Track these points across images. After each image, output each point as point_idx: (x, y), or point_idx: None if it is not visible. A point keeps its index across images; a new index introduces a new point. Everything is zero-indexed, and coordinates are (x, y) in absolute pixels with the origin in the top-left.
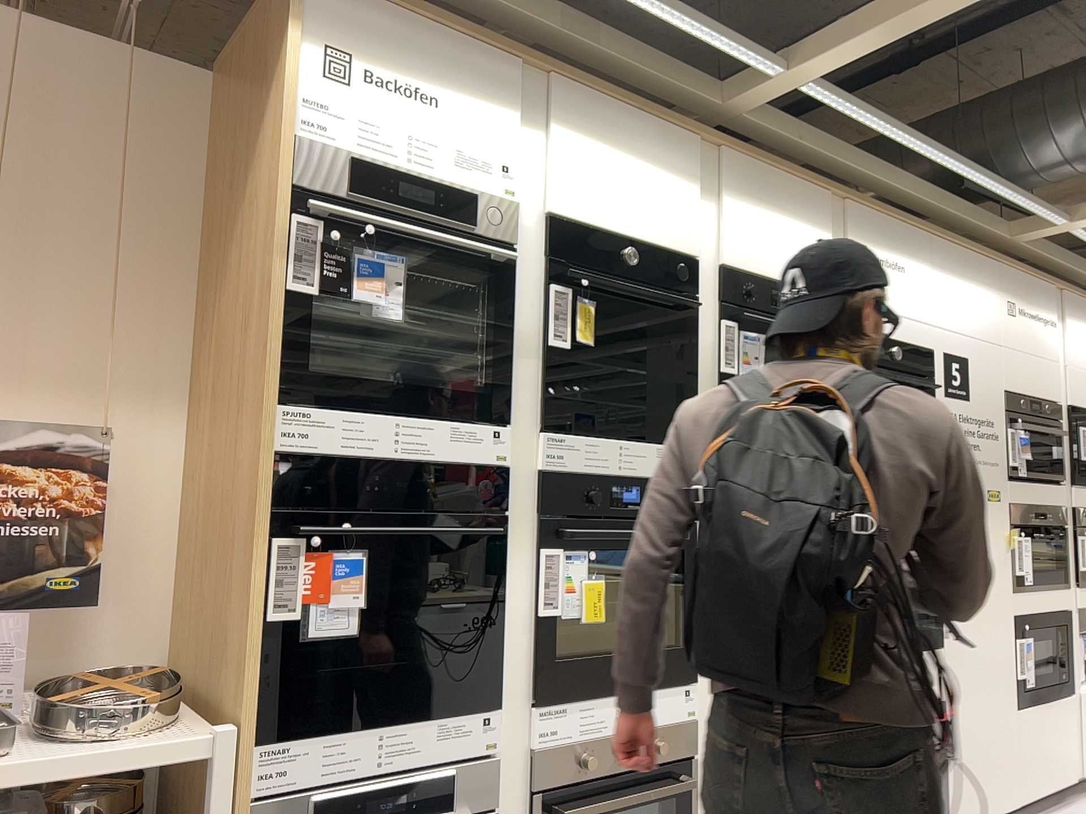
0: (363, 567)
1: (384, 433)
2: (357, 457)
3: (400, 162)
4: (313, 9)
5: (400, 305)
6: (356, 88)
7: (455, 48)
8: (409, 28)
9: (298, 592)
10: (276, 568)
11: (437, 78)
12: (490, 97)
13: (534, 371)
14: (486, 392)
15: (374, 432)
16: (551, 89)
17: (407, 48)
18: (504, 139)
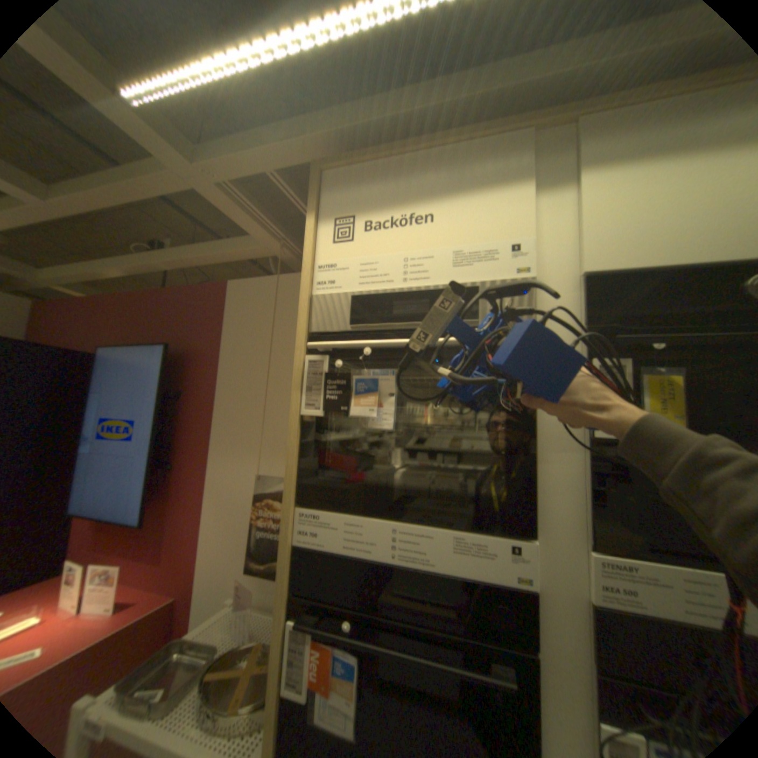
0: (355, 676)
1: (381, 539)
2: (362, 557)
3: (393, 282)
4: (321, 196)
5: (391, 415)
6: (353, 238)
7: (446, 156)
8: (398, 165)
9: (303, 679)
10: (287, 652)
11: (428, 193)
12: (489, 182)
13: (577, 469)
14: (502, 498)
15: (371, 537)
16: (577, 132)
17: (398, 182)
18: (510, 215)
